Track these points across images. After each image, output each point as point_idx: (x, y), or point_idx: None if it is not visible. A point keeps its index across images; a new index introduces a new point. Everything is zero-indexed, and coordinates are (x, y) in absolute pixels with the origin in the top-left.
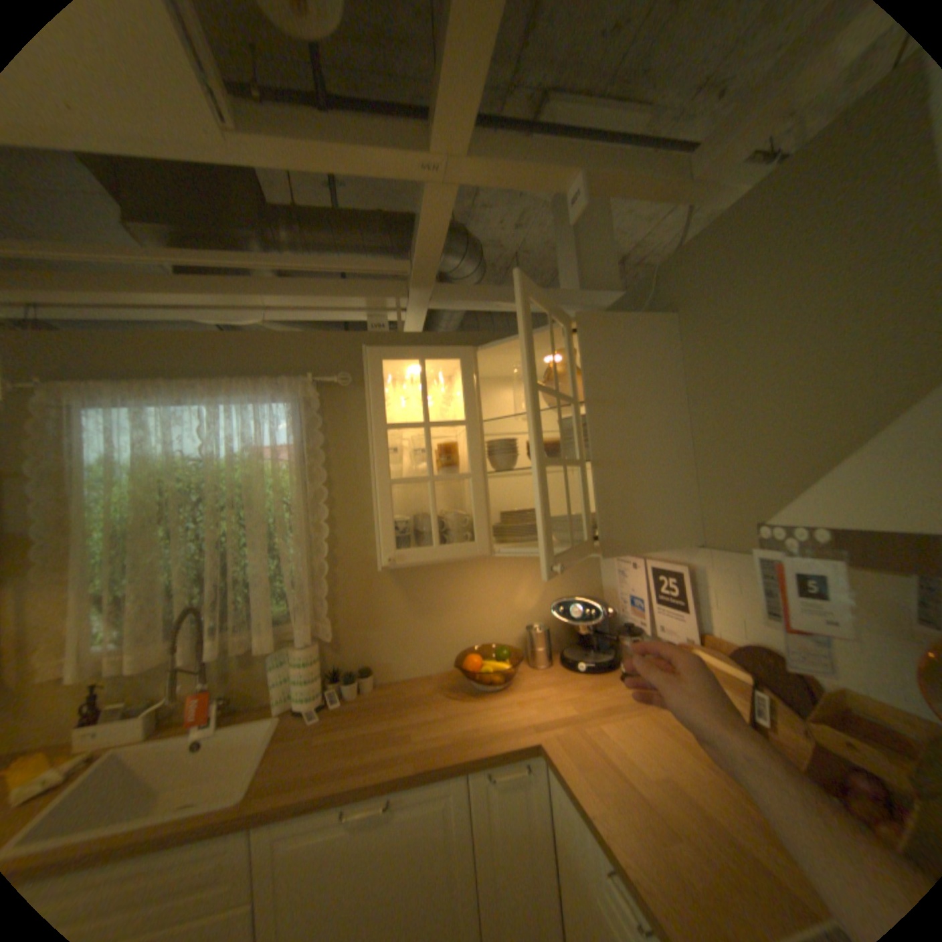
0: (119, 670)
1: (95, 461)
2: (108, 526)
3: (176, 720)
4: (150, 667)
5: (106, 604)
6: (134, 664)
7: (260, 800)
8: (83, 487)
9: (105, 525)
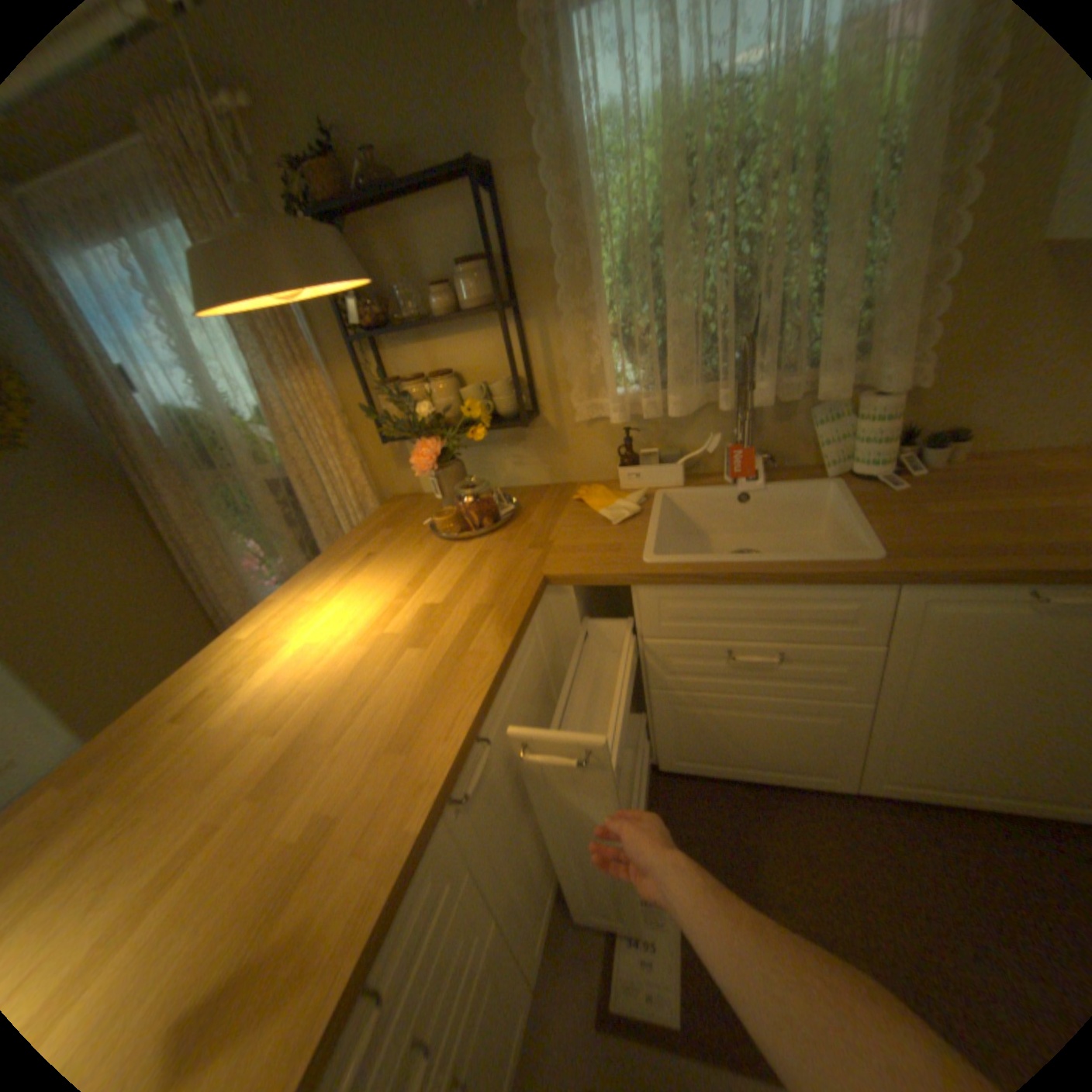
0: (655, 413)
1: (597, 115)
2: (631, 222)
3: (701, 470)
4: (691, 410)
5: (627, 337)
6: (678, 405)
7: (914, 559)
8: (596, 160)
9: (617, 225)
